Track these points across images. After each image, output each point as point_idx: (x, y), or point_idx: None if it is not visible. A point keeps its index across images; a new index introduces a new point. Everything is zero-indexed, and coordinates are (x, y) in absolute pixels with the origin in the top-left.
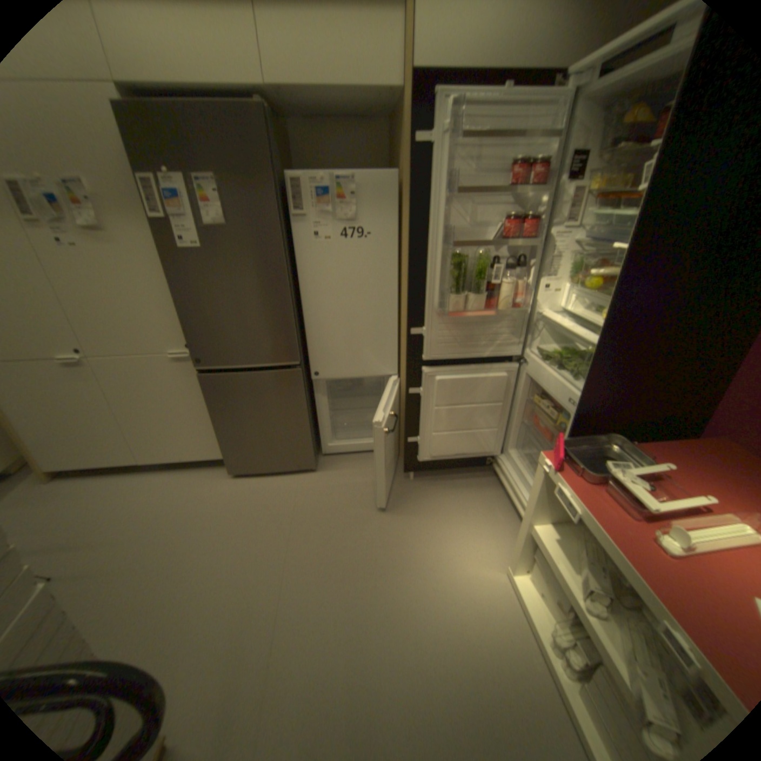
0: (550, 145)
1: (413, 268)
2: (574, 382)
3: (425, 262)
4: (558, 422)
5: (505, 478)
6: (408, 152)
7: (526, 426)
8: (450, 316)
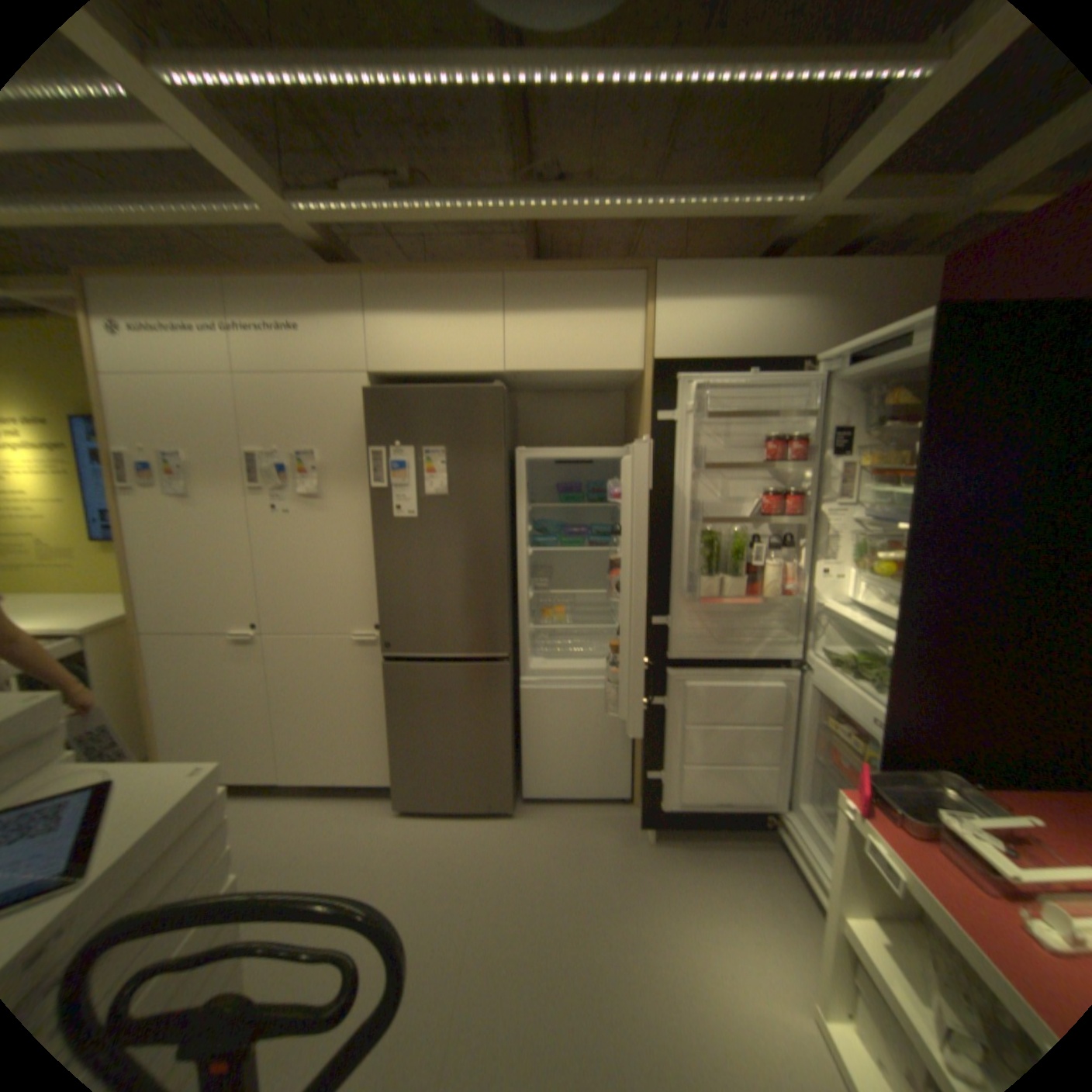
0: (809, 421)
1: (655, 546)
2: (880, 698)
3: (670, 539)
4: (869, 760)
5: (800, 854)
6: (649, 428)
7: (823, 768)
8: (703, 604)
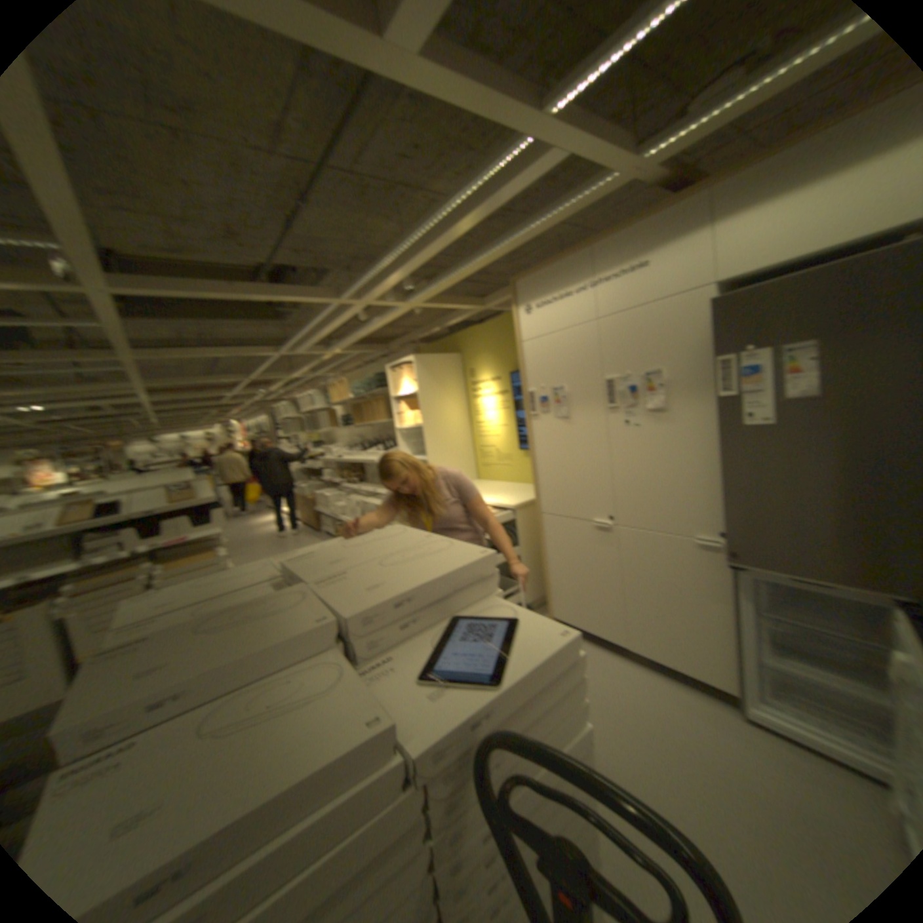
0: None
1: None
2: None
3: None
4: None
5: None
6: None
7: None
8: None
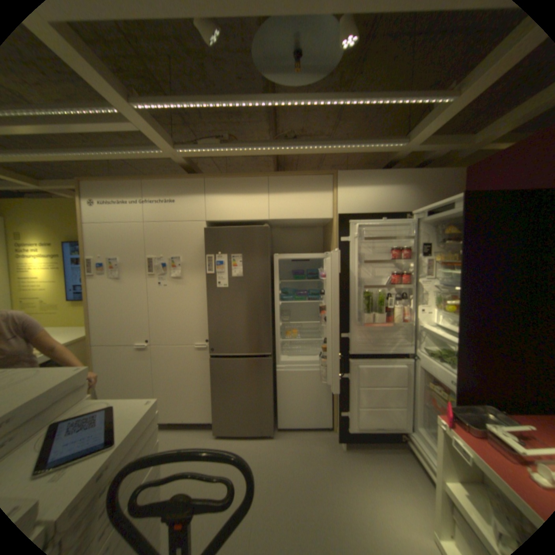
0: (410, 240)
1: (340, 299)
2: (453, 371)
3: (348, 296)
4: (450, 403)
5: (419, 454)
6: (335, 244)
7: (428, 409)
8: (365, 326)
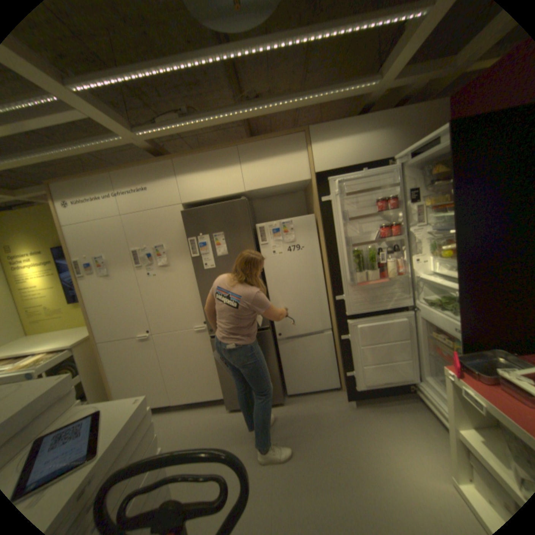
0: (396, 188)
1: (331, 261)
2: (456, 318)
3: (337, 257)
4: (456, 349)
5: (429, 402)
6: (318, 205)
7: (434, 357)
8: (359, 285)
